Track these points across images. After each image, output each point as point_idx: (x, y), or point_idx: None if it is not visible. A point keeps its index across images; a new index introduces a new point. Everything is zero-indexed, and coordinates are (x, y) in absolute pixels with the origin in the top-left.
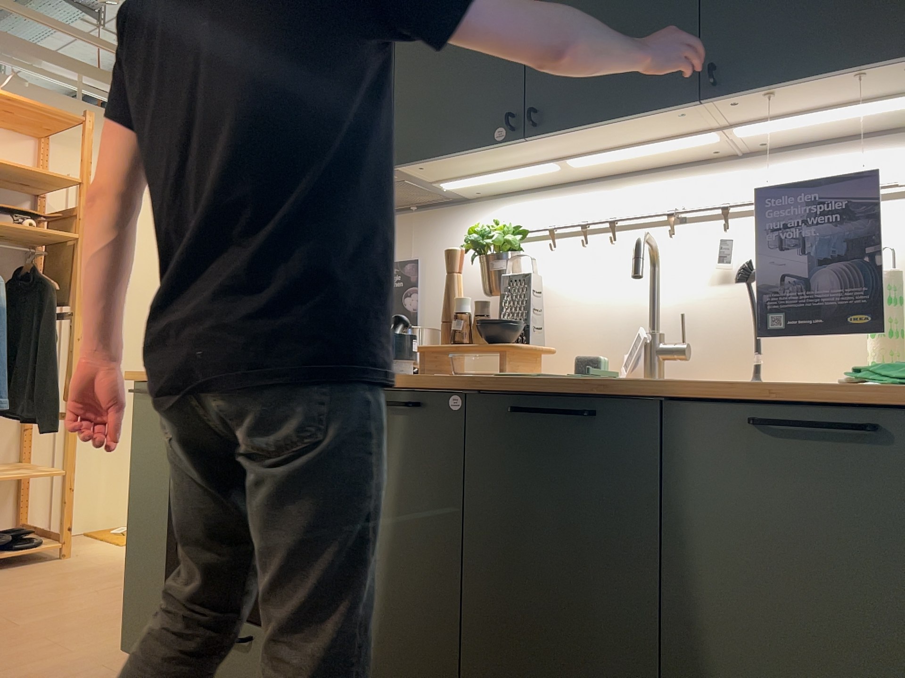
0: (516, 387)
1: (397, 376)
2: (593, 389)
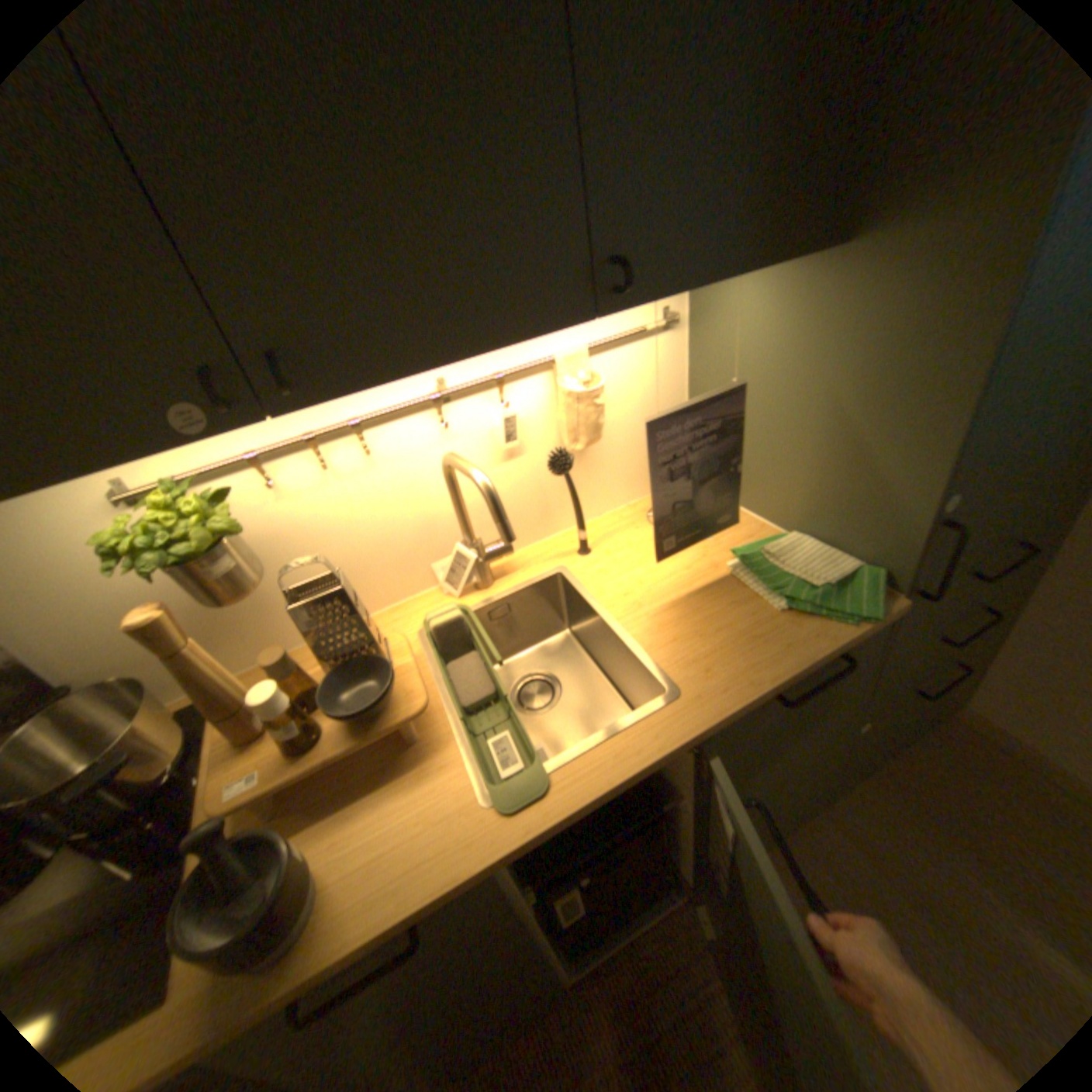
0: (566, 824)
1: (315, 917)
2: (653, 767)
